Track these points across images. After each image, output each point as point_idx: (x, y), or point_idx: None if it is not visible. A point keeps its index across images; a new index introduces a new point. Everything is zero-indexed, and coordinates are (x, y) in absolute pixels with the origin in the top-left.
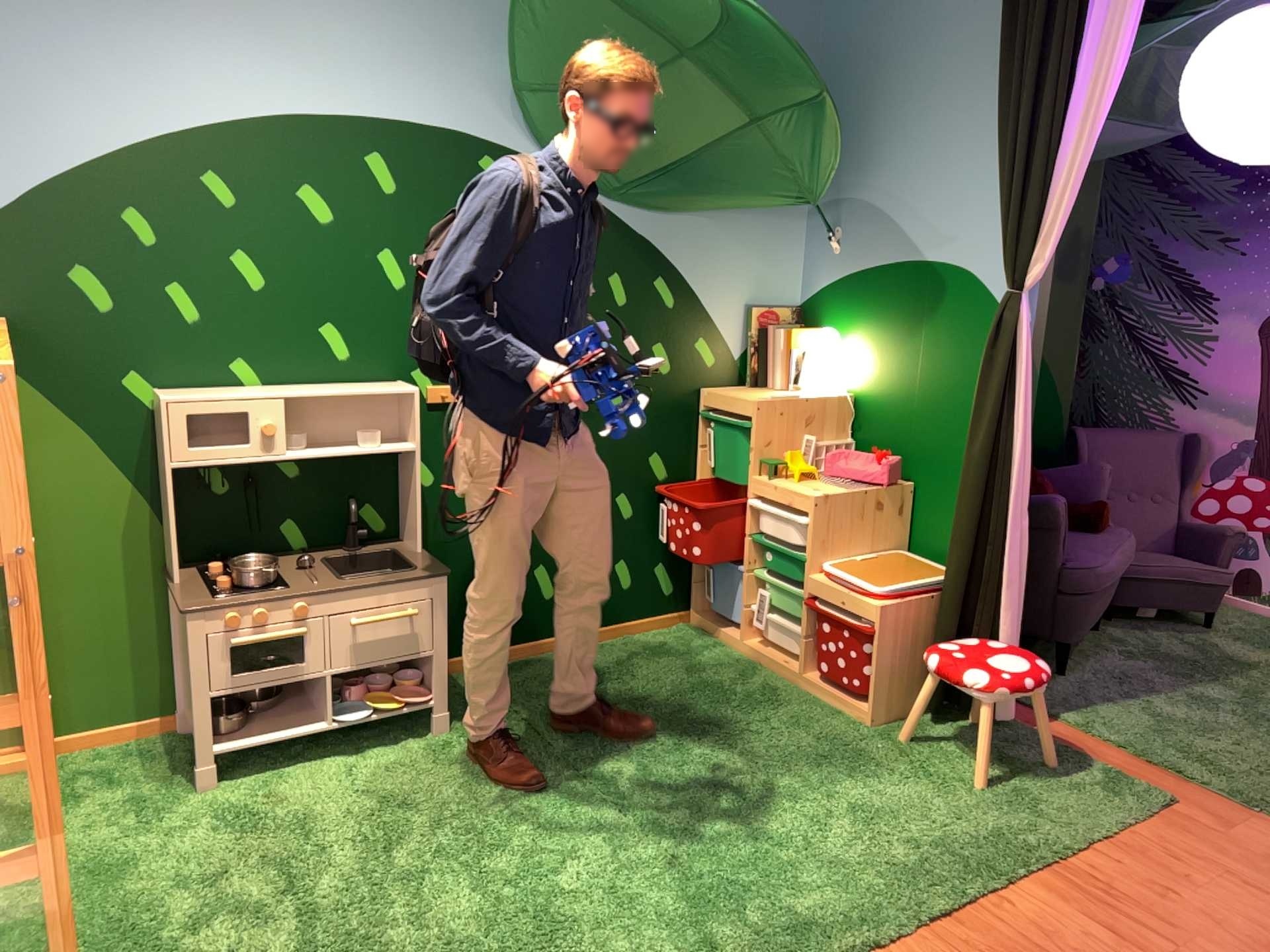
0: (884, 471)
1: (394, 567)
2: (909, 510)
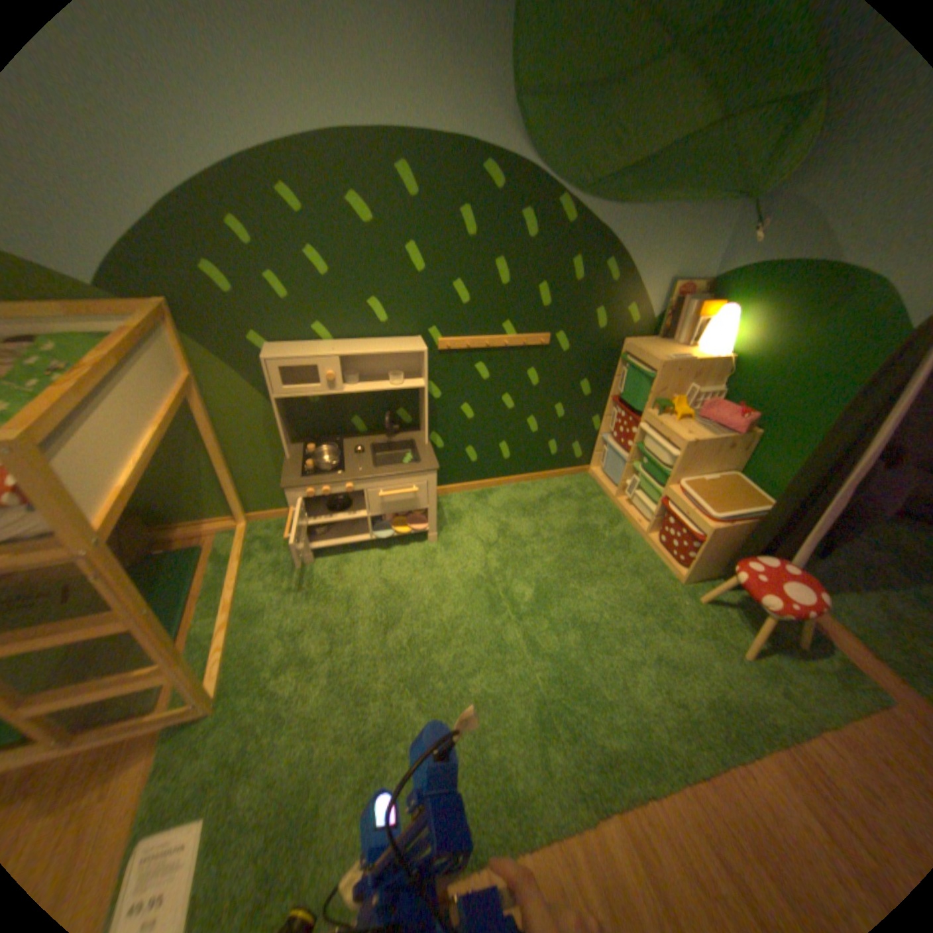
0: (749, 427)
1: (410, 451)
2: (757, 450)
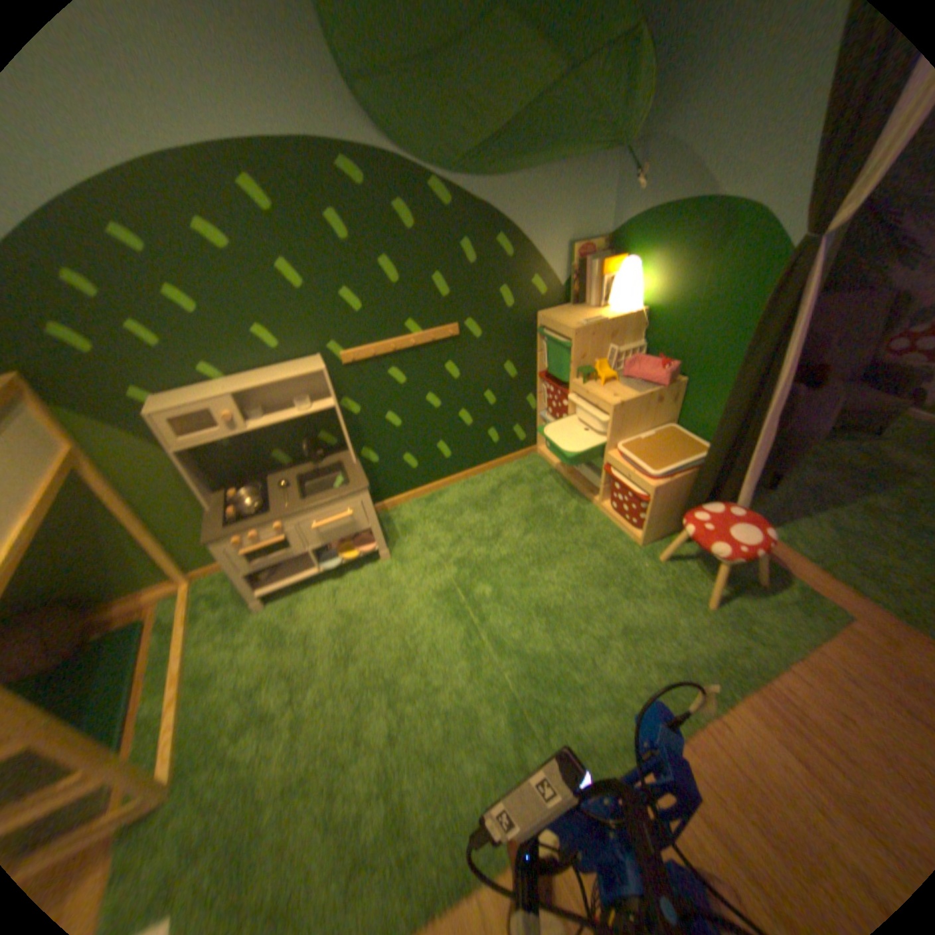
0: (671, 377)
1: (340, 473)
2: (686, 398)
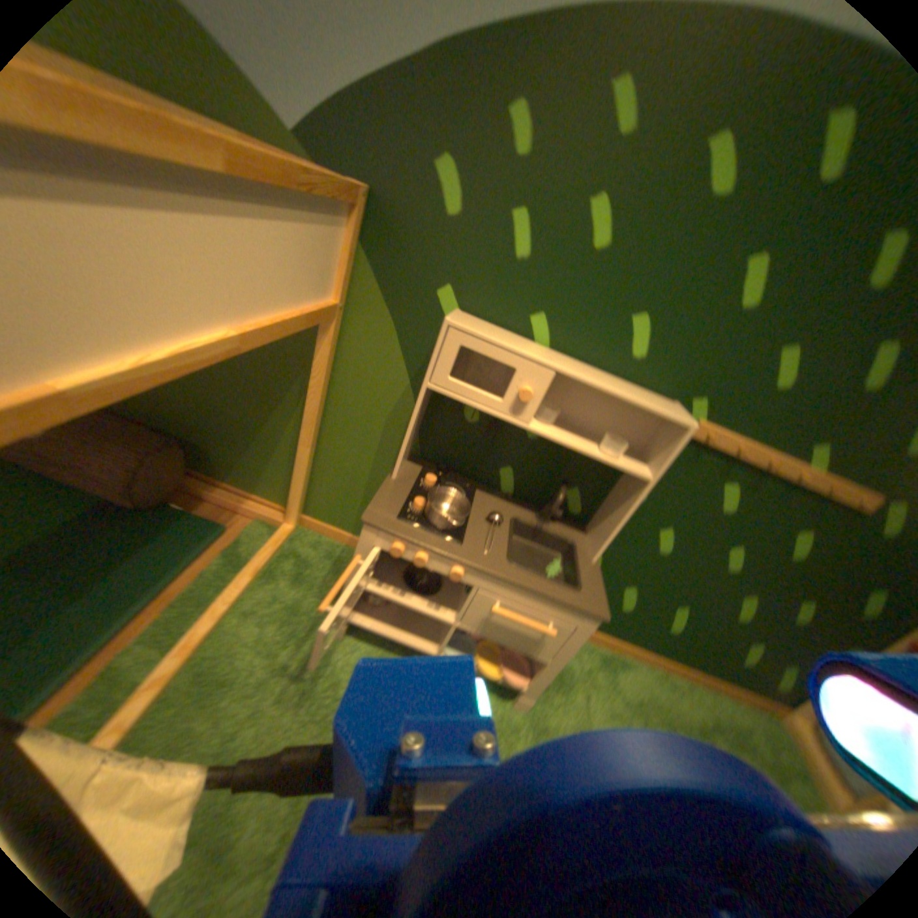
0: None
1: (560, 555)
2: None
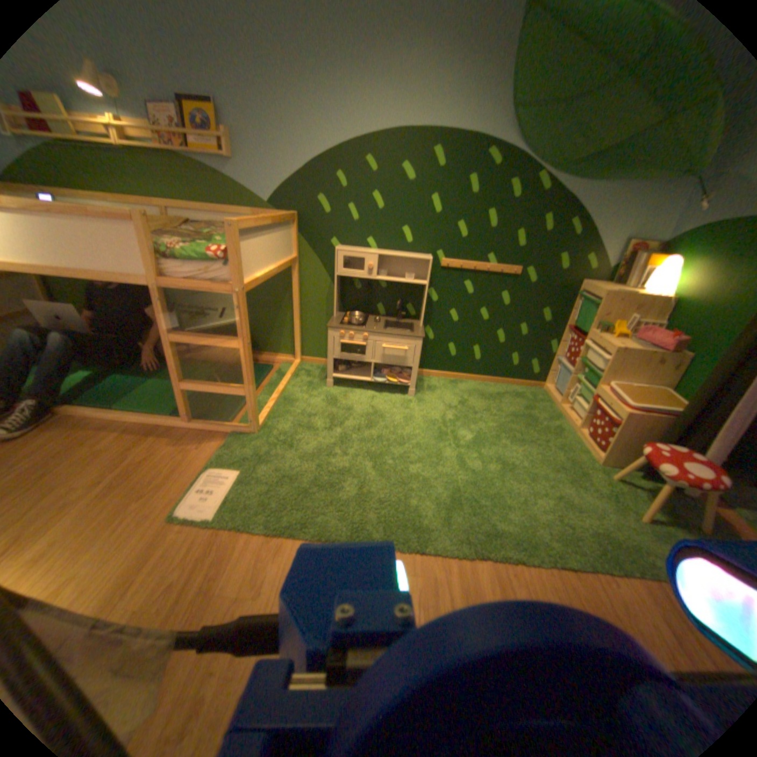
0: (674, 343)
1: (407, 329)
2: (685, 369)
